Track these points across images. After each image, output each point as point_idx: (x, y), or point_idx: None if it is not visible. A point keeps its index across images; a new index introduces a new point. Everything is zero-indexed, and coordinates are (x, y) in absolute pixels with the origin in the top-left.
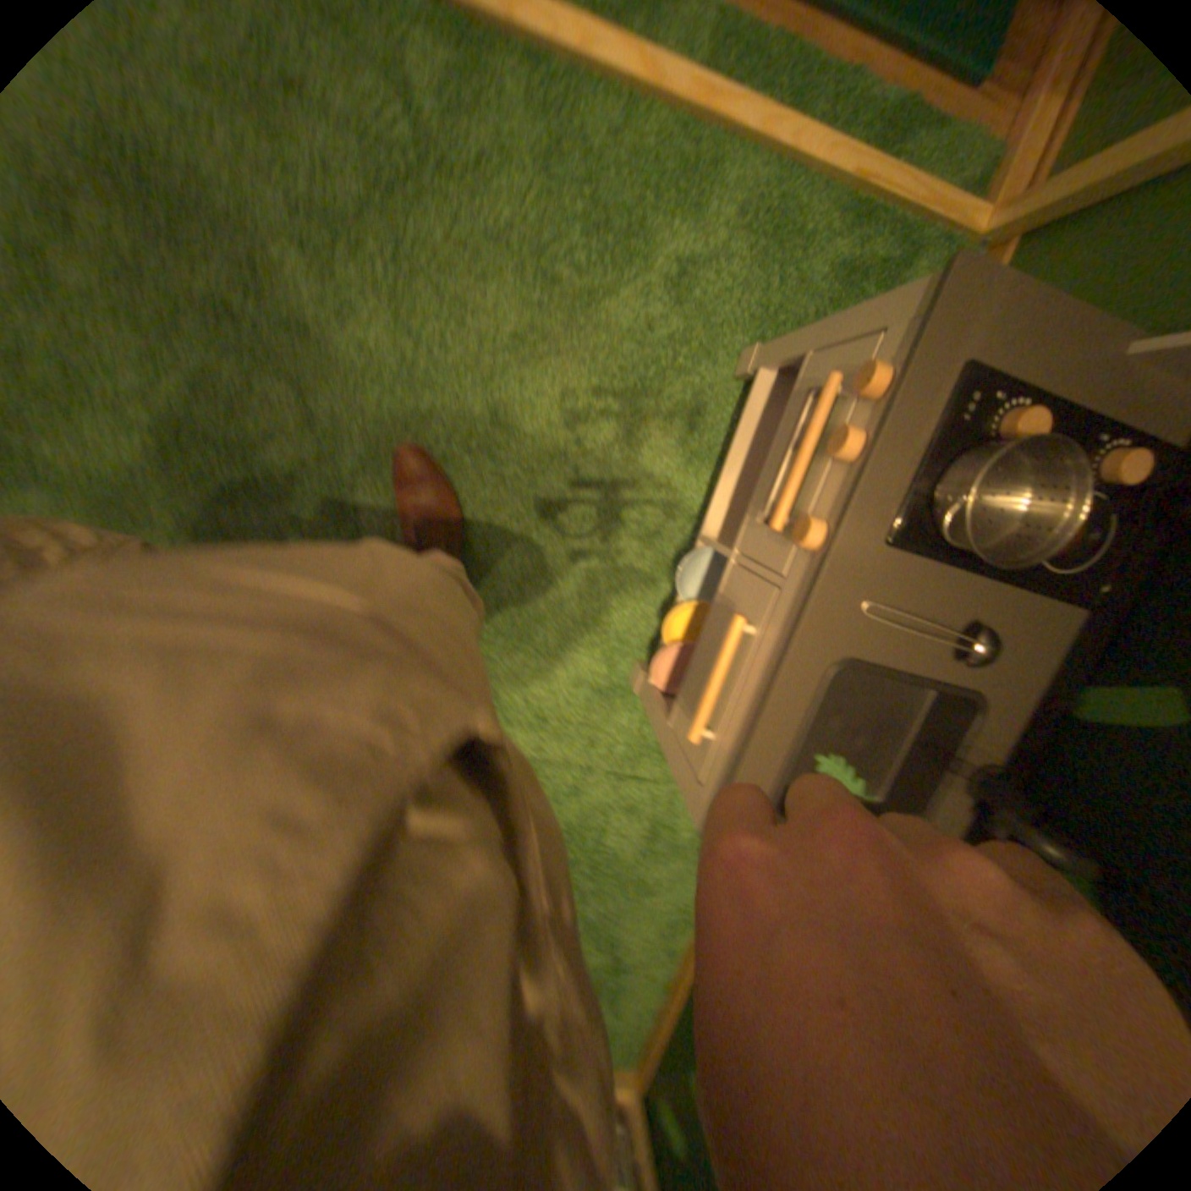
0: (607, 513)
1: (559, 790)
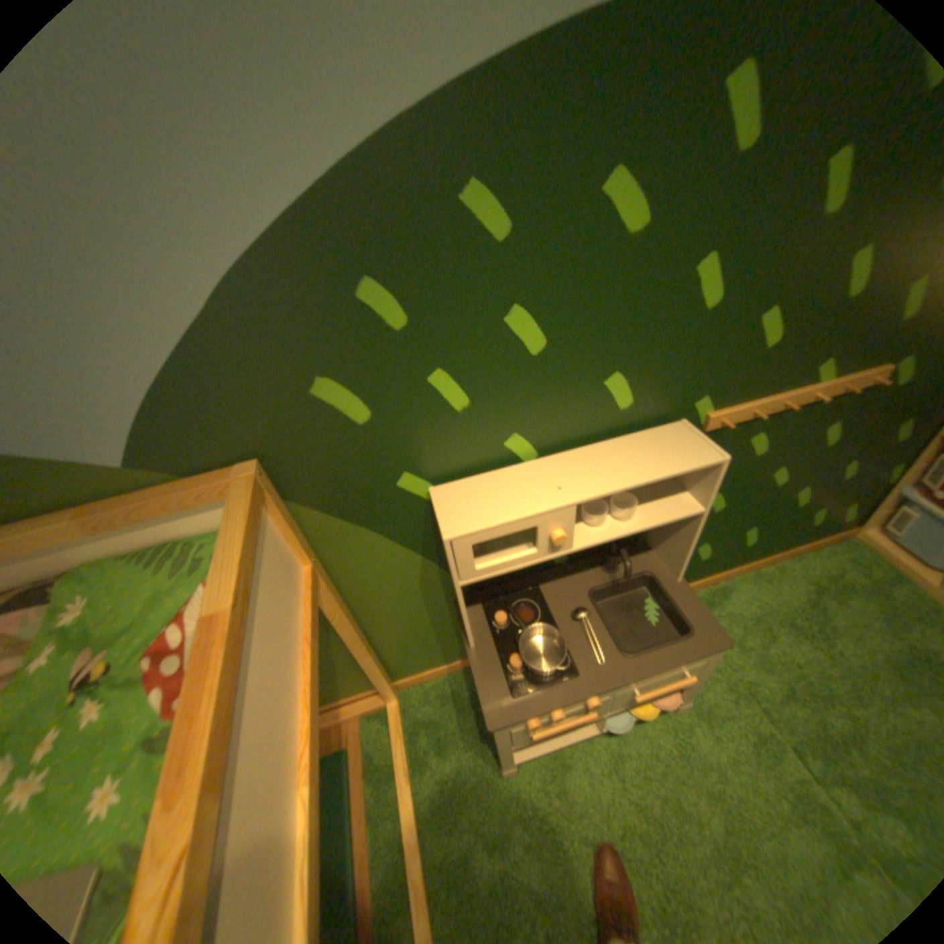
0: (620, 791)
1: (769, 696)
